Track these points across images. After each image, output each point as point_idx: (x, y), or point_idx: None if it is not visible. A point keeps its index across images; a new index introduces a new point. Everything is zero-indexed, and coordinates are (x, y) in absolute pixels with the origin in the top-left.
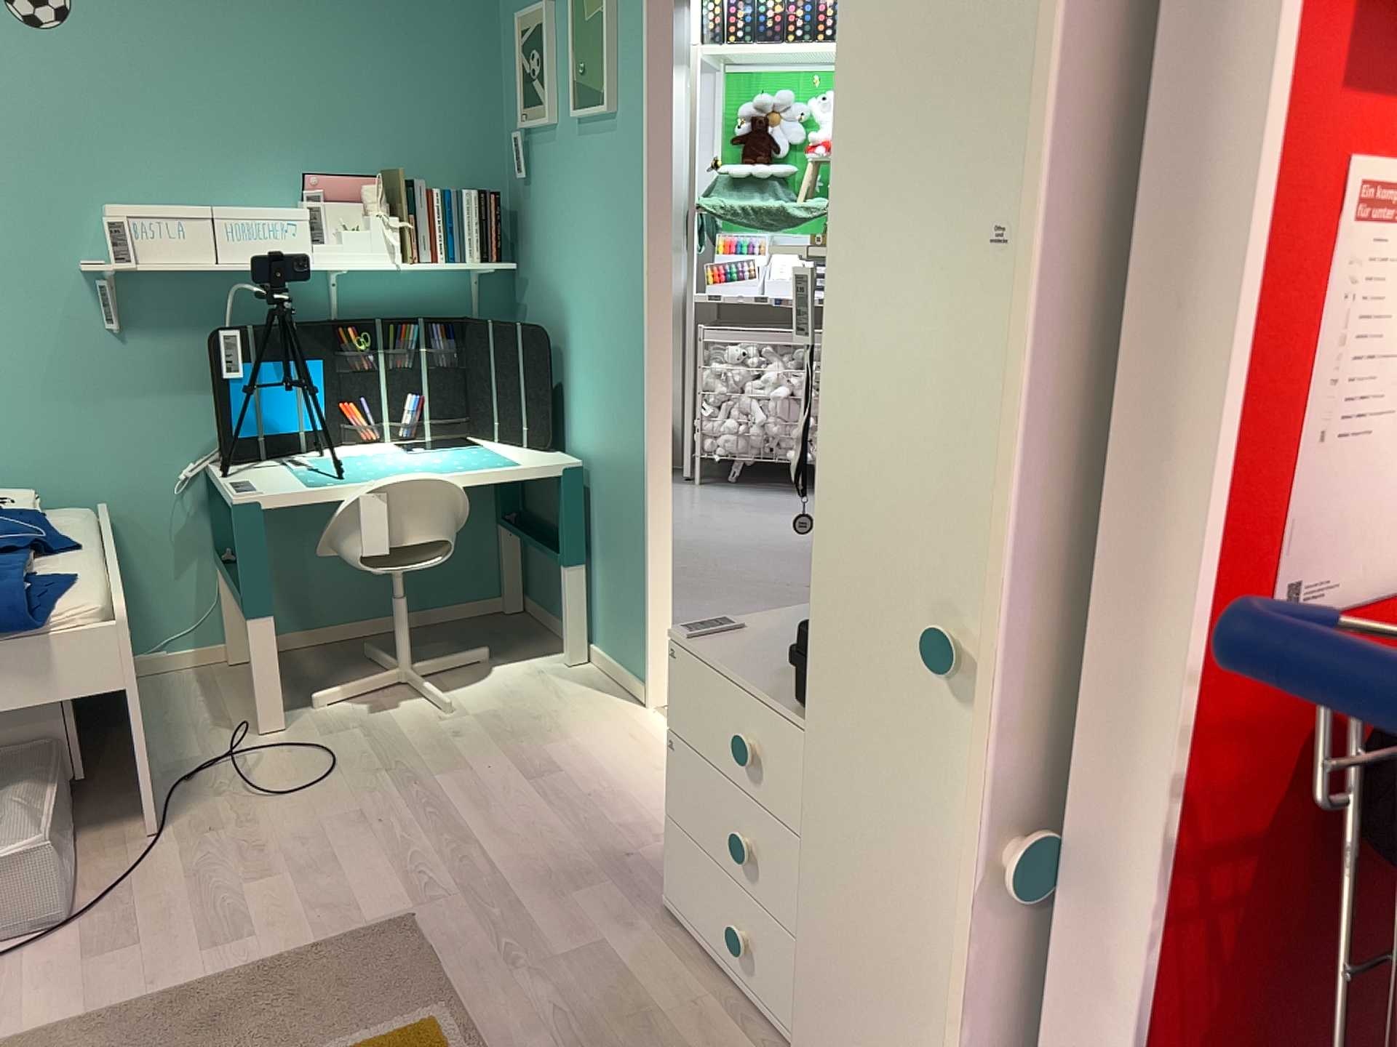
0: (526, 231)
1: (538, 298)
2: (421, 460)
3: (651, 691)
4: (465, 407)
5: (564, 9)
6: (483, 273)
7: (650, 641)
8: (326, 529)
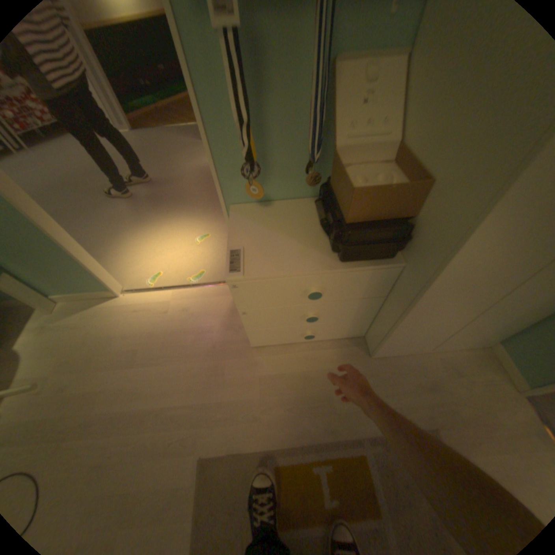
0: None
1: None
2: None
3: (114, 291)
4: None
5: None
6: None
7: (98, 276)
8: None
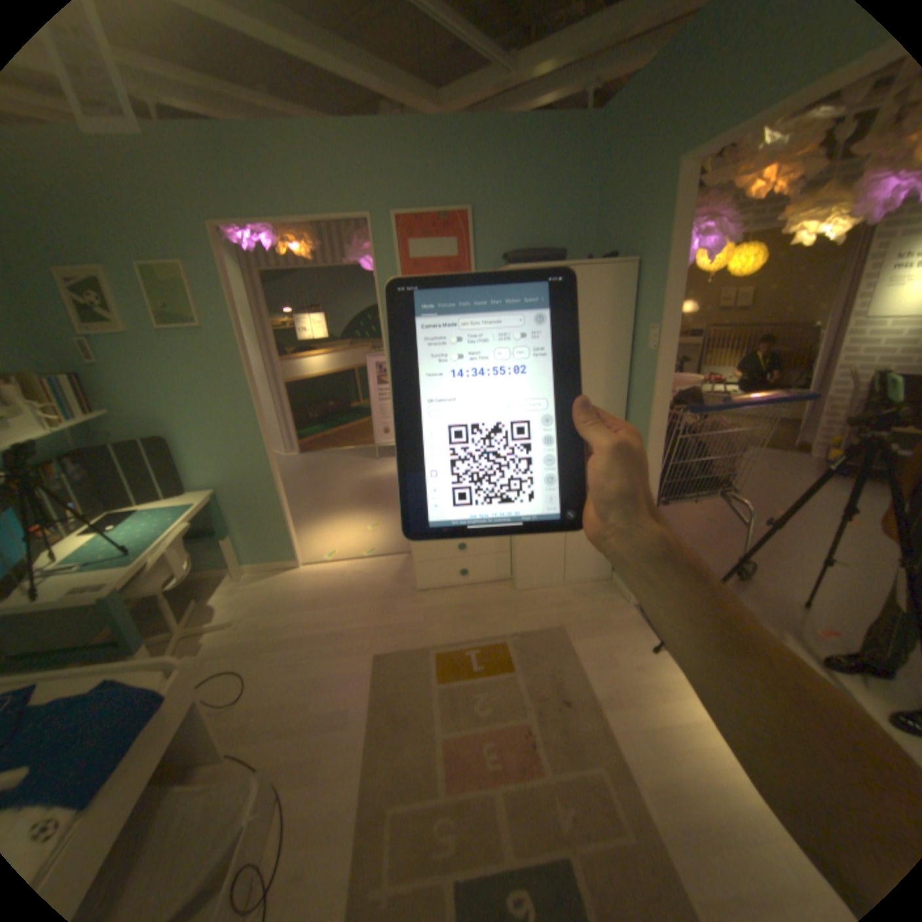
0: (97, 392)
1: (126, 426)
2: (132, 530)
3: (298, 560)
4: (99, 498)
5: (119, 271)
6: (78, 422)
7: (293, 542)
8: (133, 586)
